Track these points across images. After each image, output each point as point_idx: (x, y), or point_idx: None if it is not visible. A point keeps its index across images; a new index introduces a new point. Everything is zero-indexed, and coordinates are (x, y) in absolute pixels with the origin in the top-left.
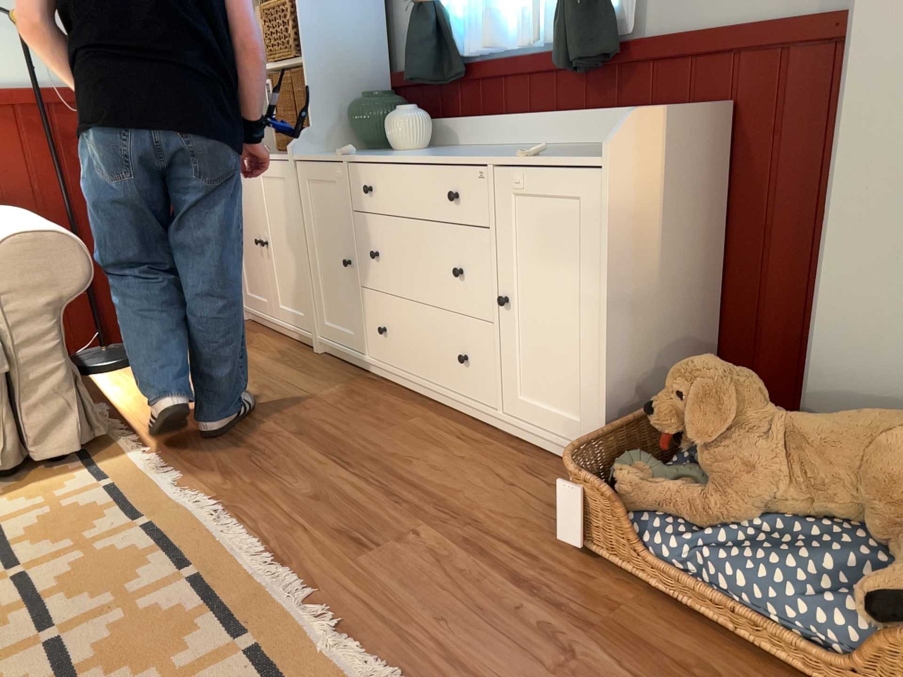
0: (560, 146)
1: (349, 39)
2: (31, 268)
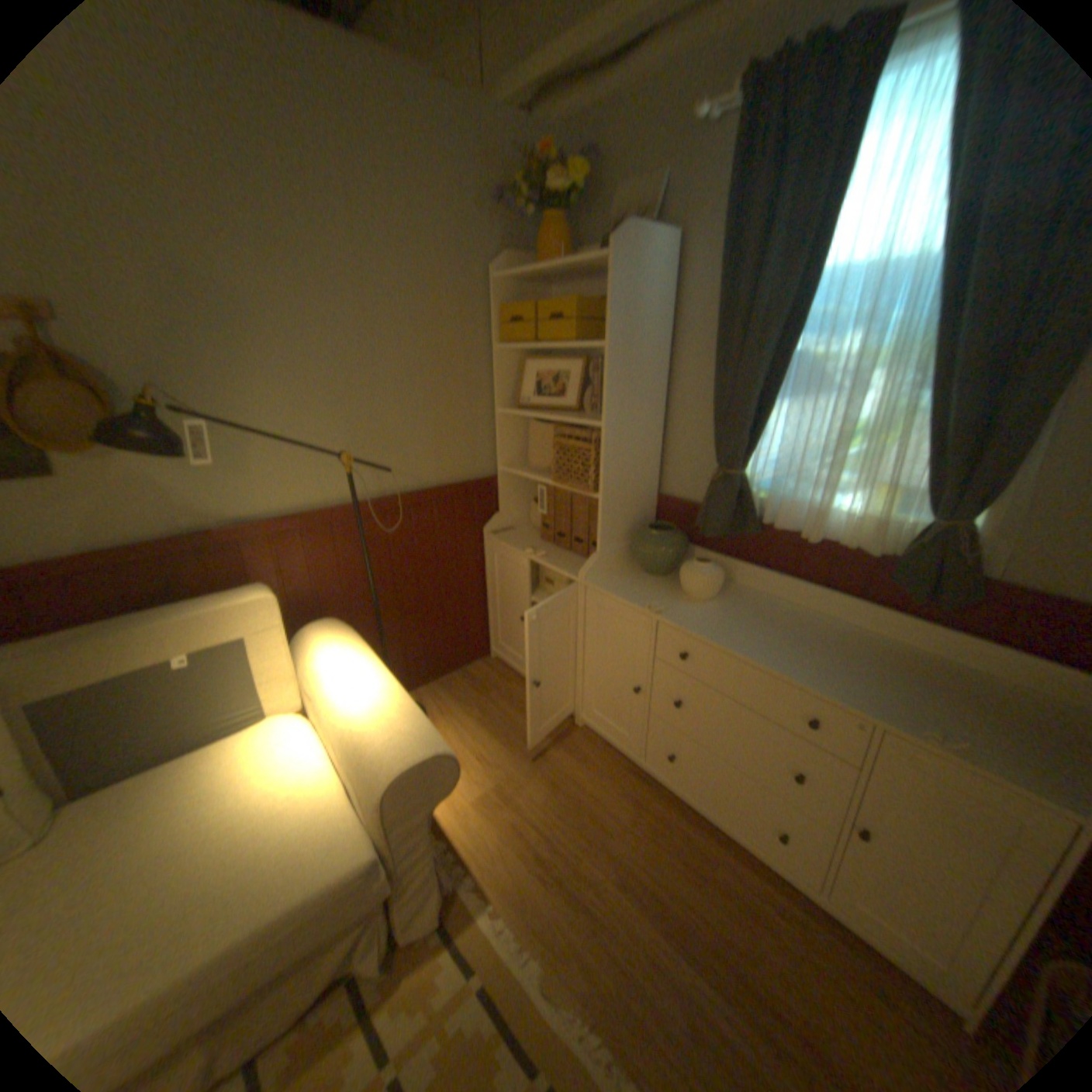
0: (884, 645)
1: (636, 472)
2: (412, 796)
